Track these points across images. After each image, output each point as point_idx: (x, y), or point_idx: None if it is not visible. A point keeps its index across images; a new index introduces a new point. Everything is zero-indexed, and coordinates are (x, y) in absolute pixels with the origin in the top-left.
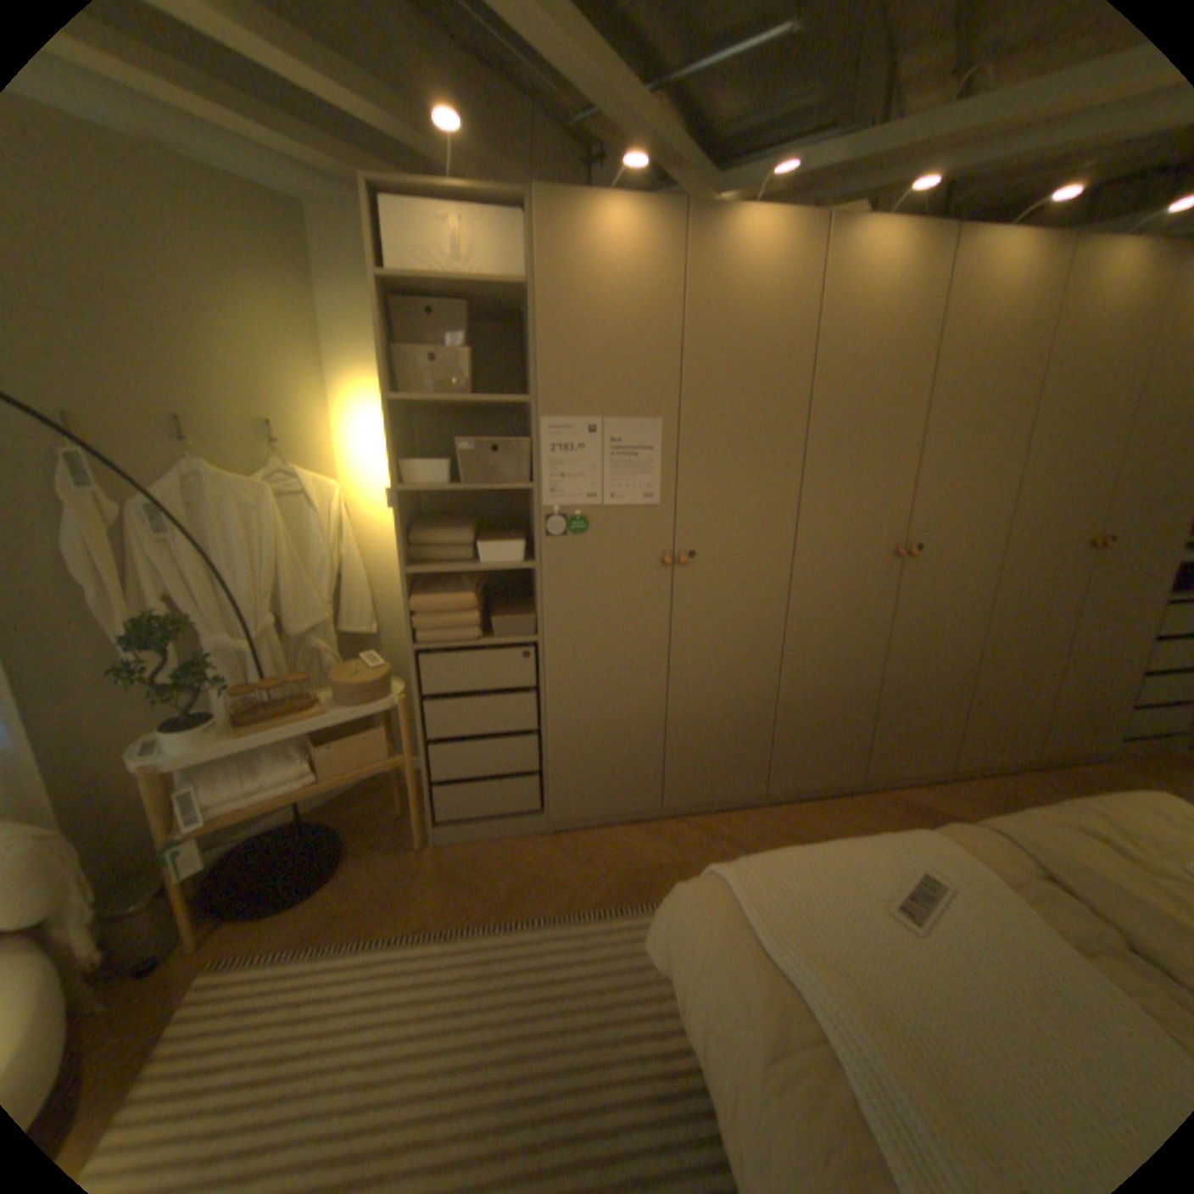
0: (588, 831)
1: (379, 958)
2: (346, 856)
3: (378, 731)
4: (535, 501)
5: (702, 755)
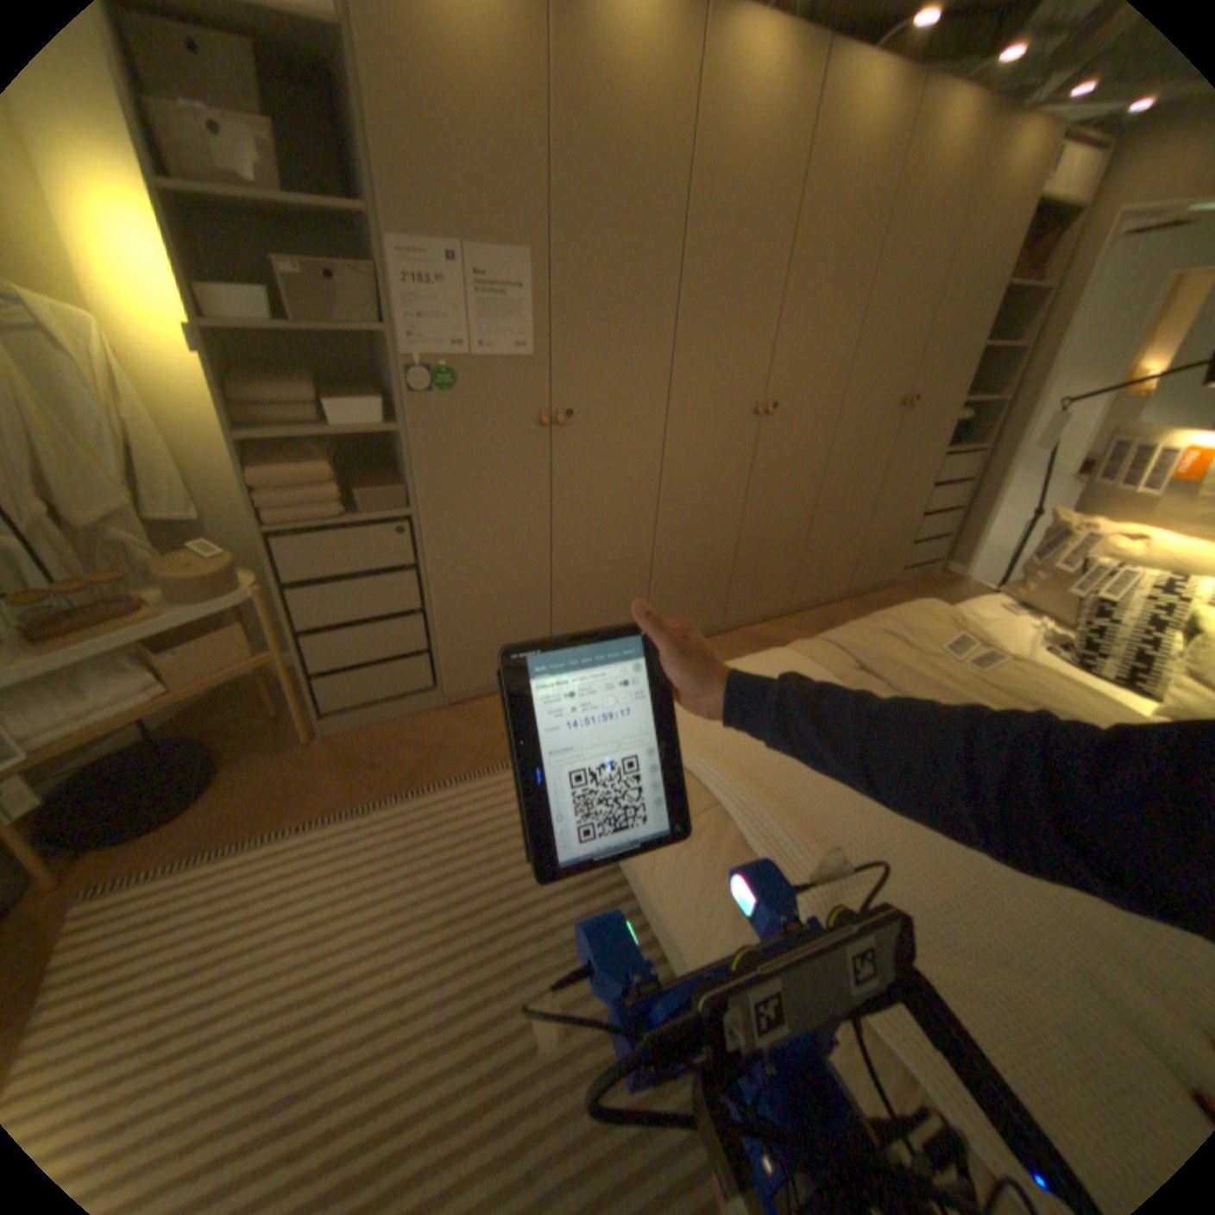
0: (483, 699)
1: (289, 844)
2: (220, 763)
3: (231, 630)
4: (390, 348)
5: (586, 616)
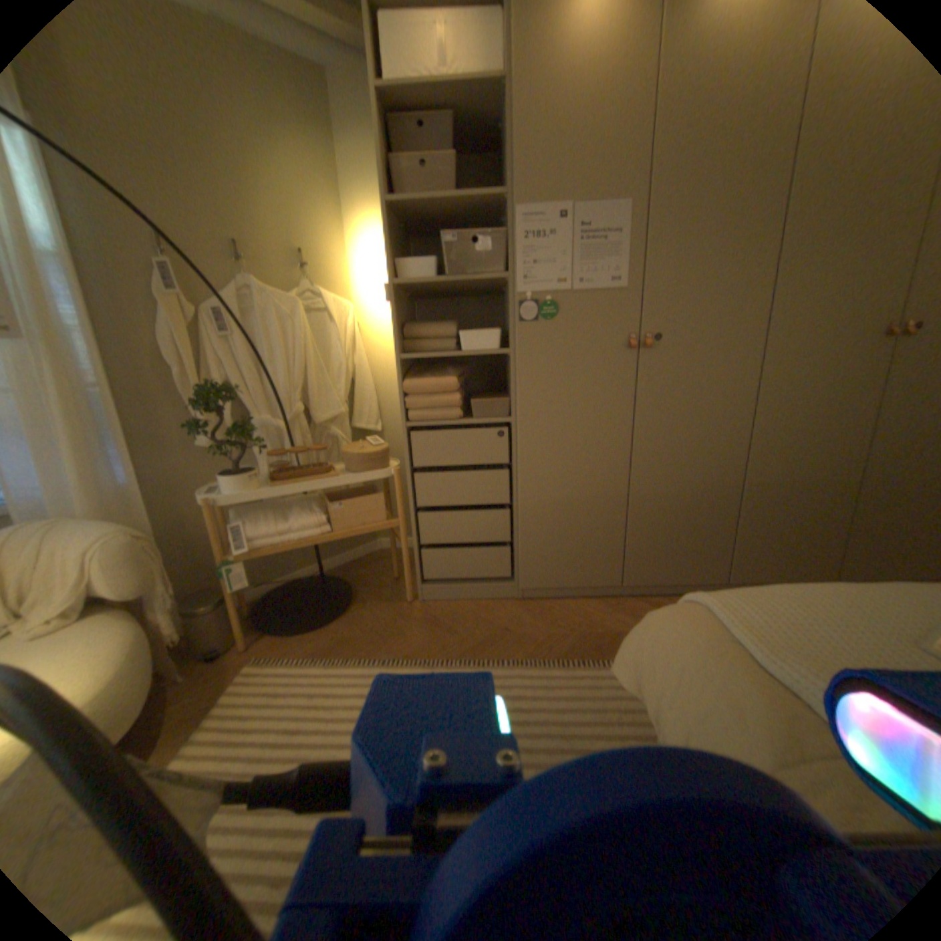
0: (550, 598)
1: (373, 669)
2: (353, 598)
3: (377, 497)
4: (509, 286)
5: (660, 536)
